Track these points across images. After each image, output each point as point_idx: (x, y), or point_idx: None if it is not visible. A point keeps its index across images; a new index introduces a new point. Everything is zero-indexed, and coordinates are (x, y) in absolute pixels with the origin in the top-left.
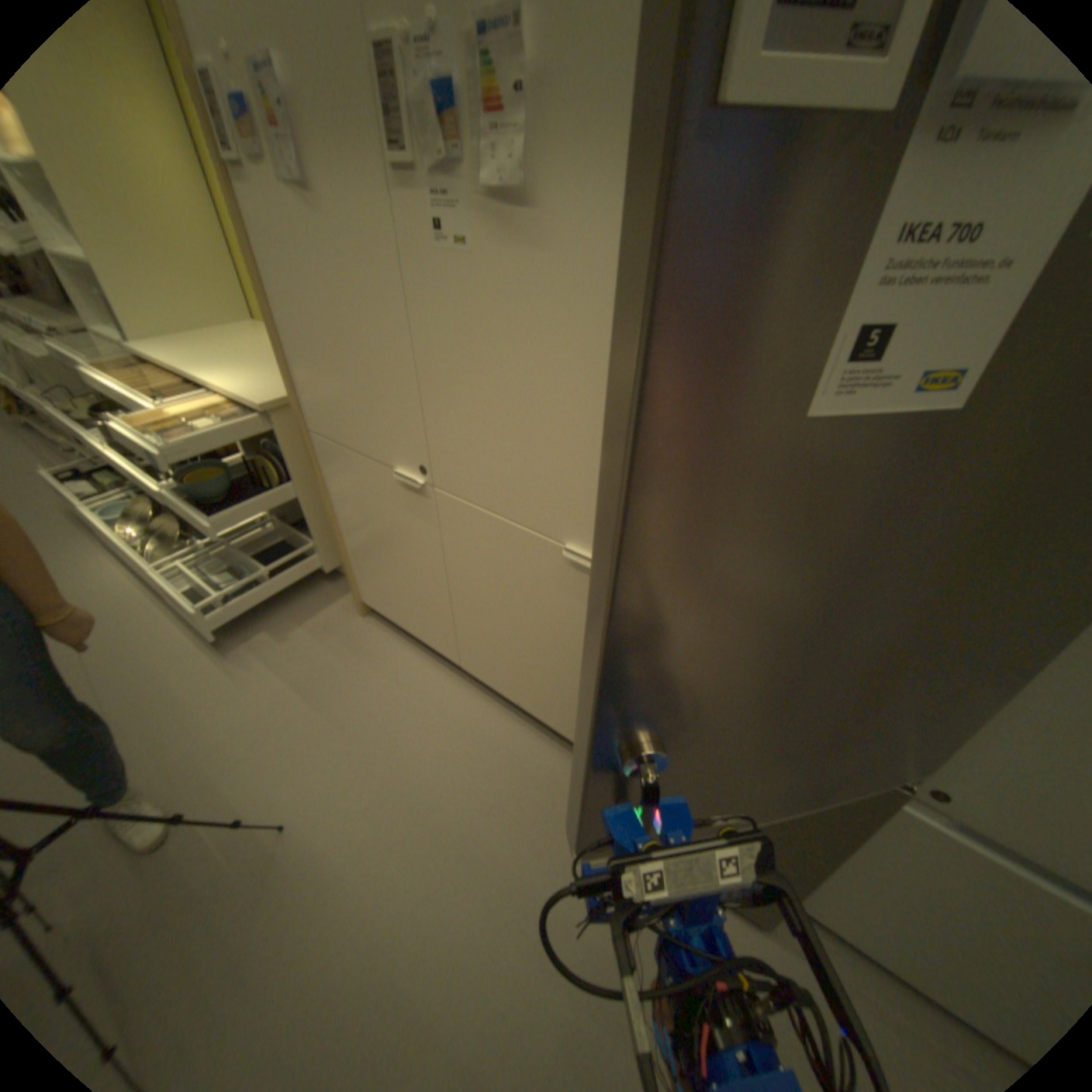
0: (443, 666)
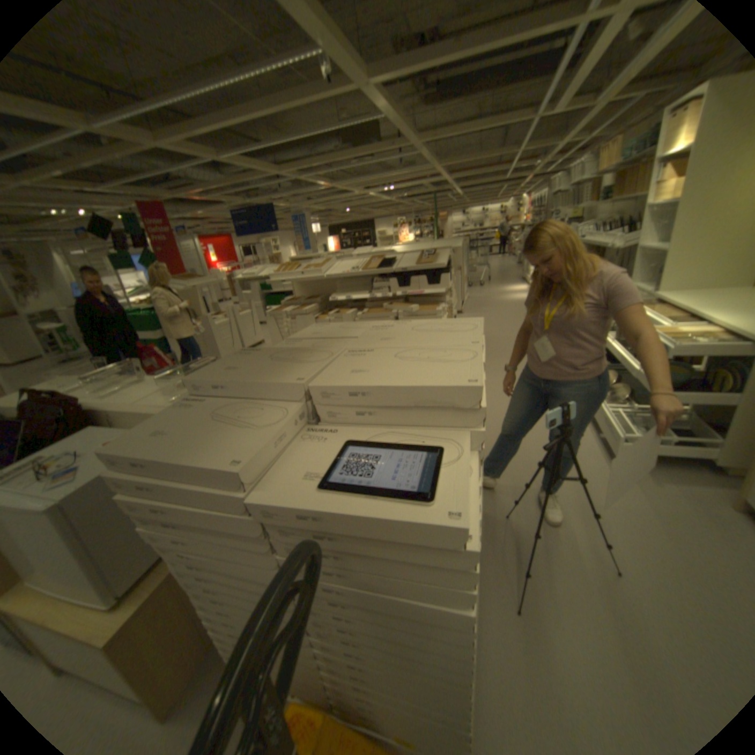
0: None
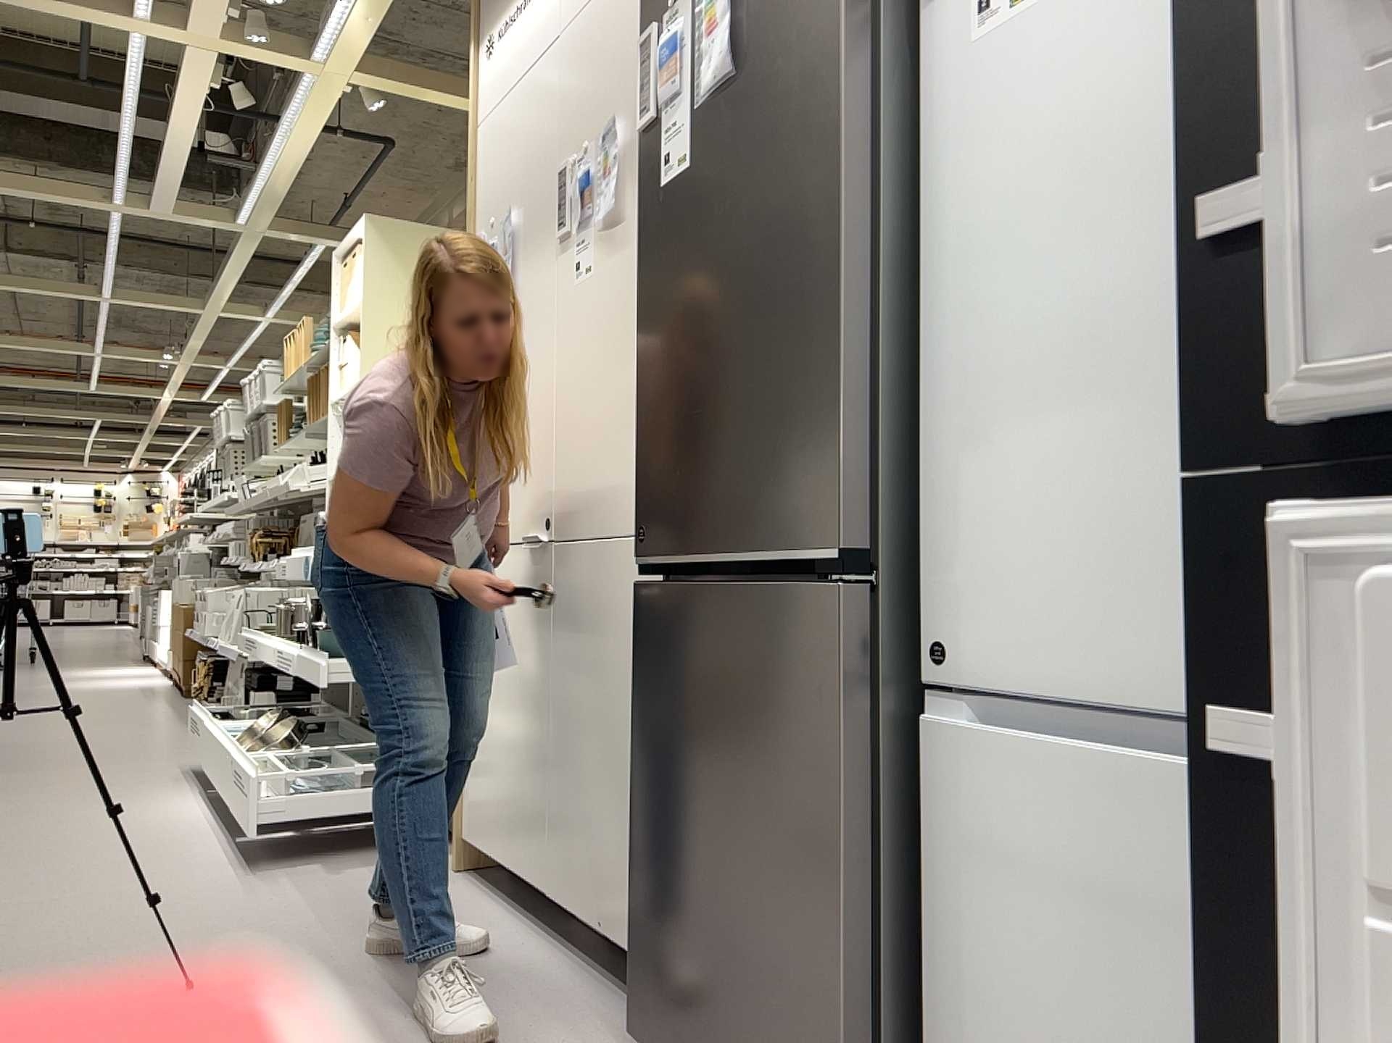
0: (530, 923)
